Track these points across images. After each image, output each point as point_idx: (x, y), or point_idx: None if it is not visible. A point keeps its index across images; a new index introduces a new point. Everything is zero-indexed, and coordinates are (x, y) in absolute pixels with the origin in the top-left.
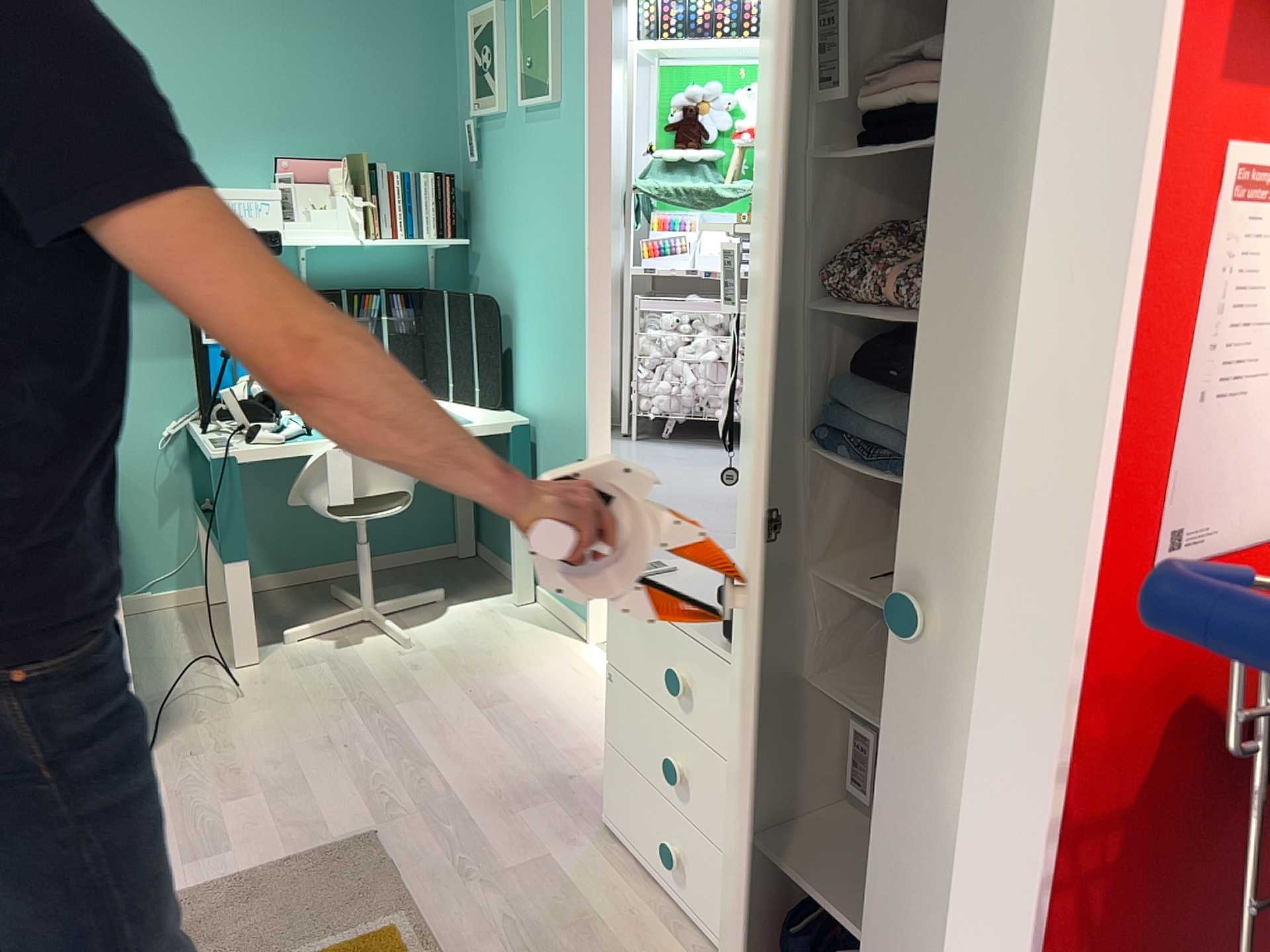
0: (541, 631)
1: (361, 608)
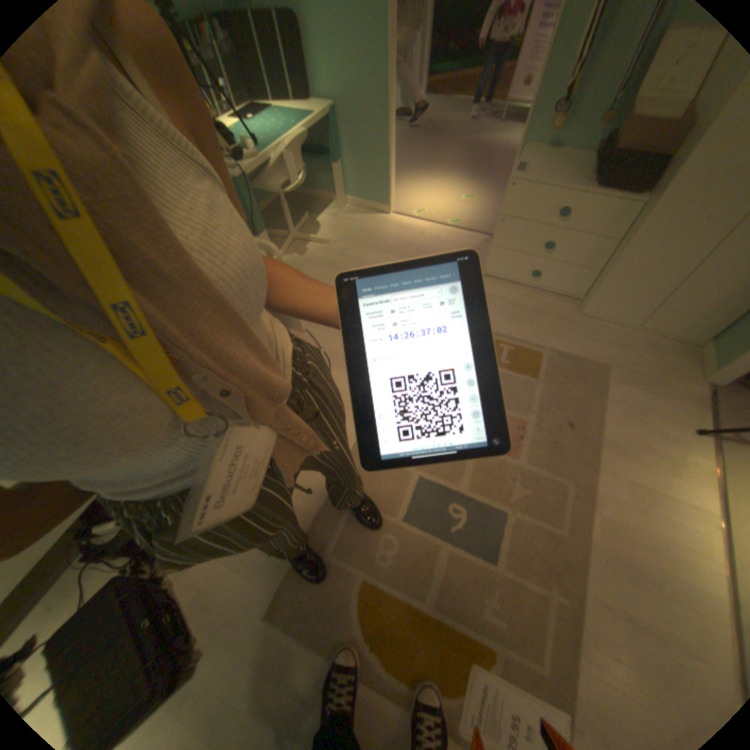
0: (365, 216)
1: (290, 234)
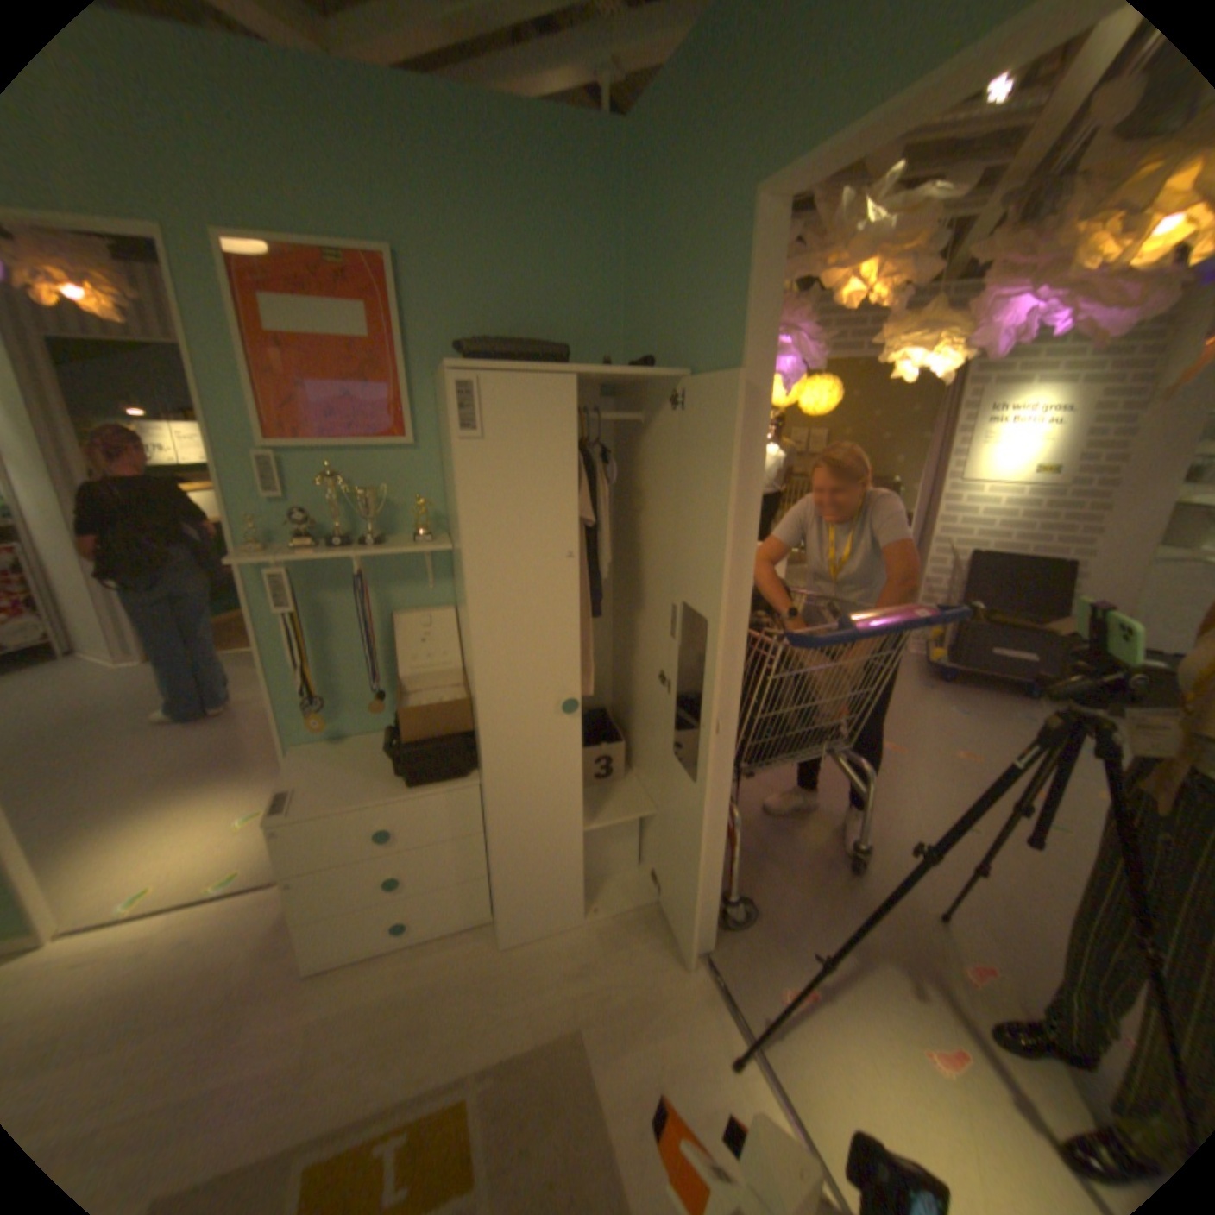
0: None
1: None
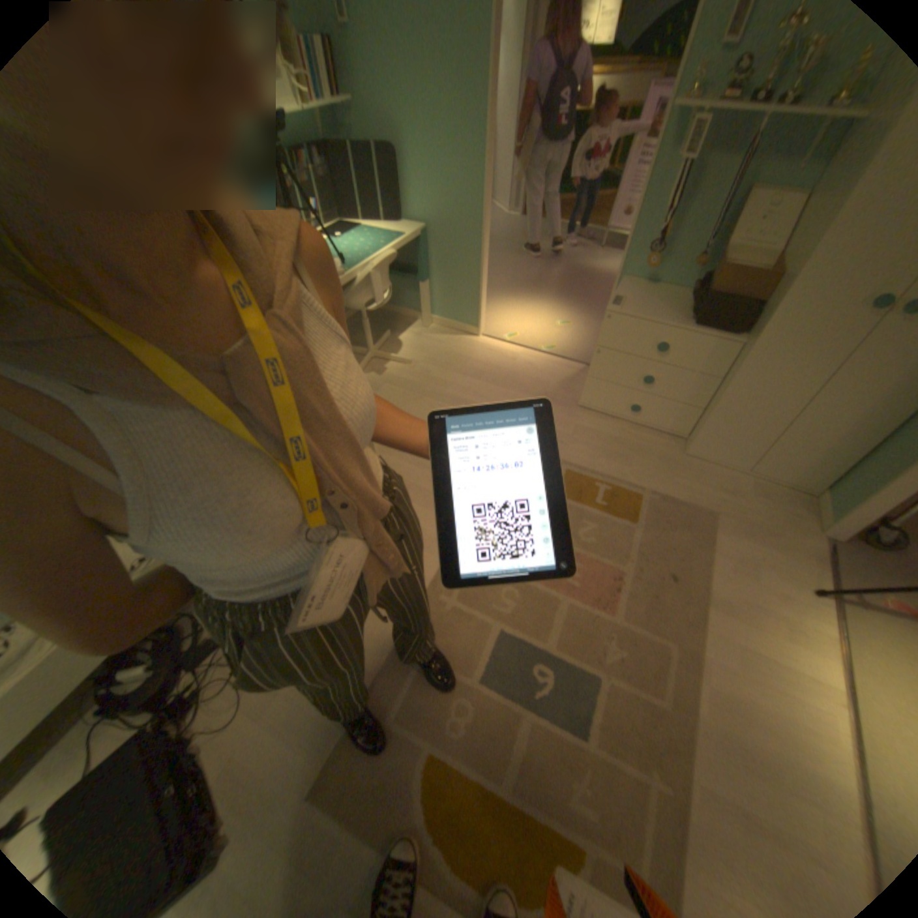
0: (451, 336)
1: (369, 351)
